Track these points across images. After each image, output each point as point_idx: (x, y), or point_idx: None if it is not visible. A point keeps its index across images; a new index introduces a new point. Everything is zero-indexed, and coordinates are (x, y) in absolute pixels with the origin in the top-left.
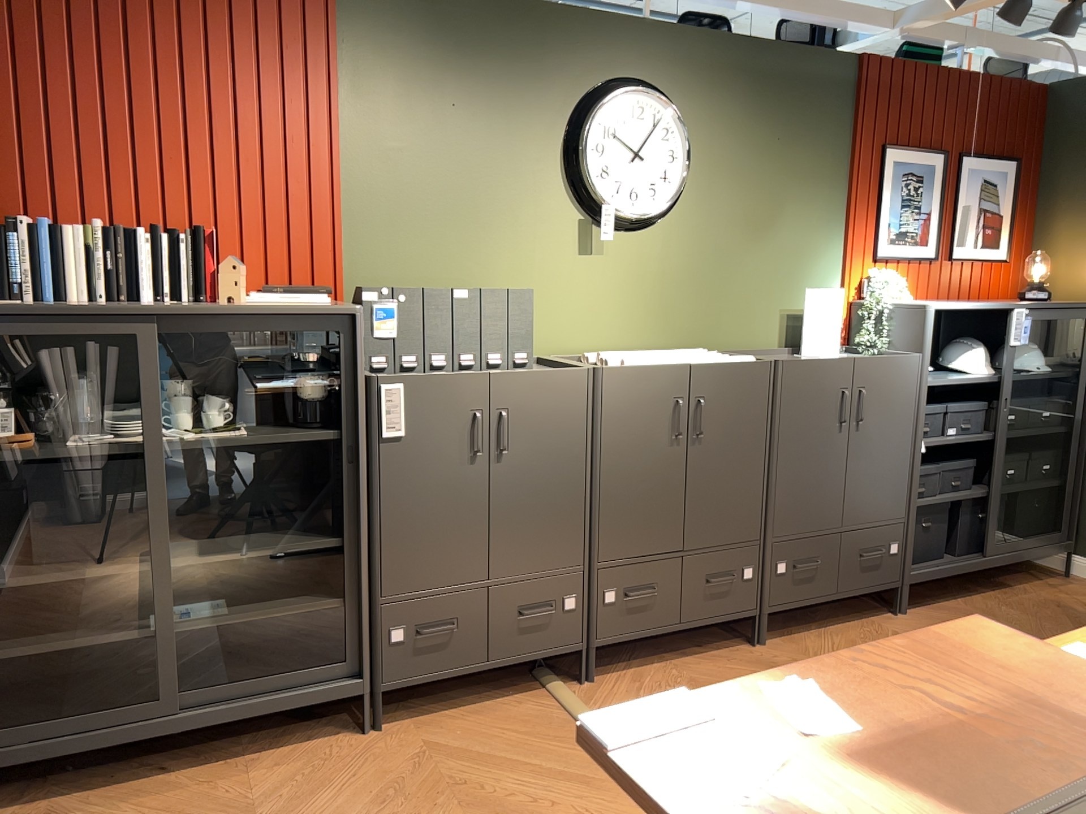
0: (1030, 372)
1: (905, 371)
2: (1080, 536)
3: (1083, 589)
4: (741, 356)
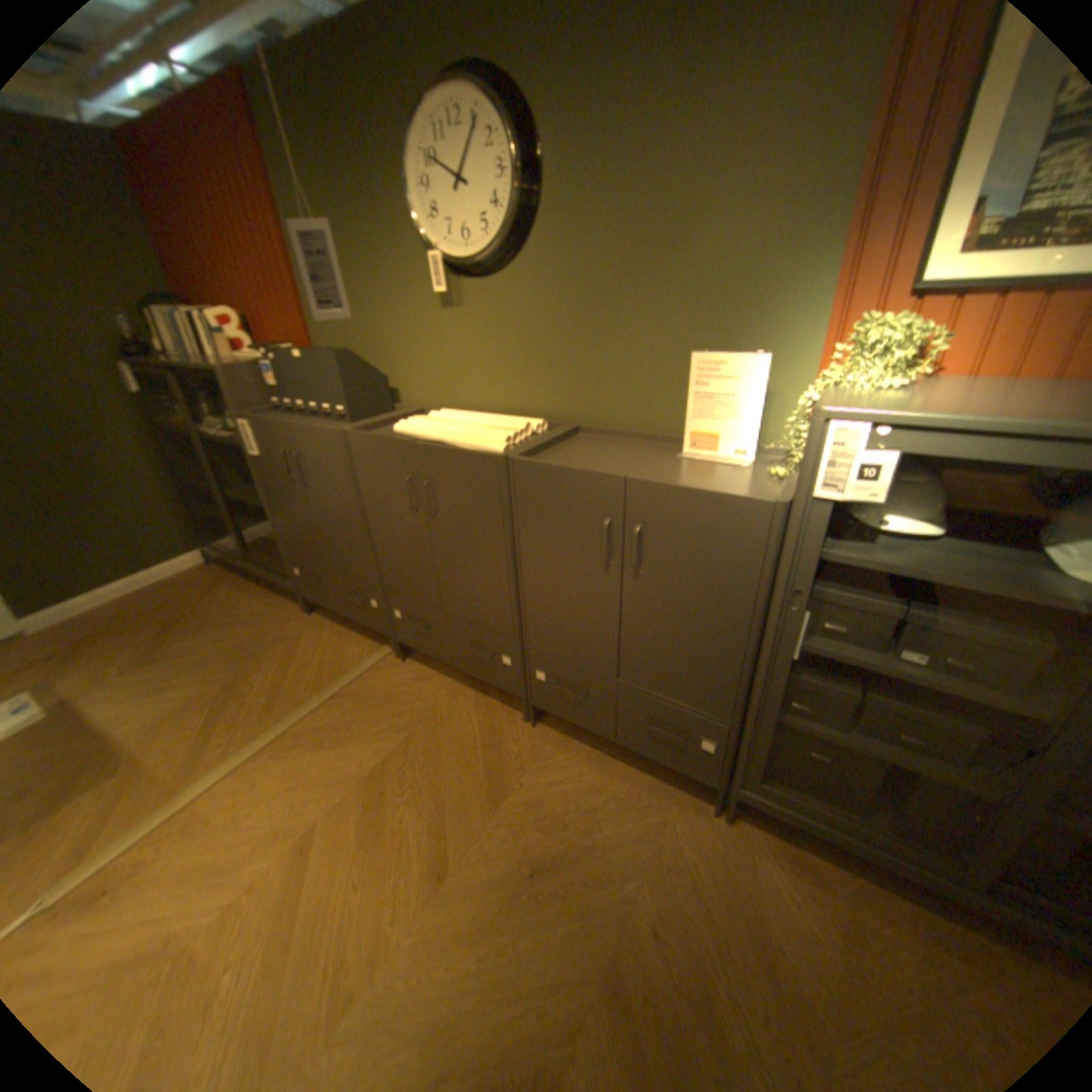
0: None
1: (733, 521)
2: None
3: None
4: (492, 443)
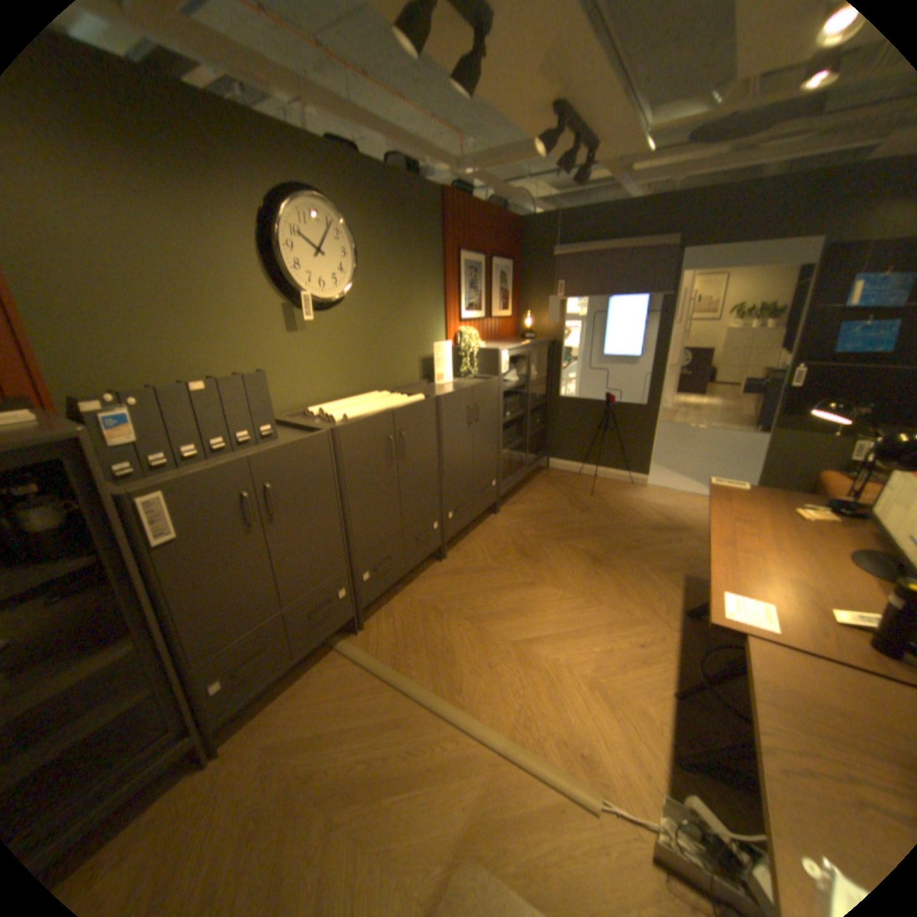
0: (530, 376)
1: (492, 389)
2: (550, 450)
3: (556, 475)
4: (416, 397)
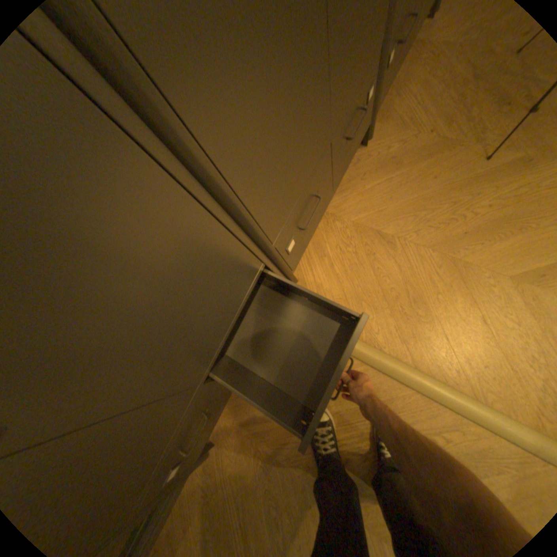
0: None
1: None
2: None
3: None
4: None
